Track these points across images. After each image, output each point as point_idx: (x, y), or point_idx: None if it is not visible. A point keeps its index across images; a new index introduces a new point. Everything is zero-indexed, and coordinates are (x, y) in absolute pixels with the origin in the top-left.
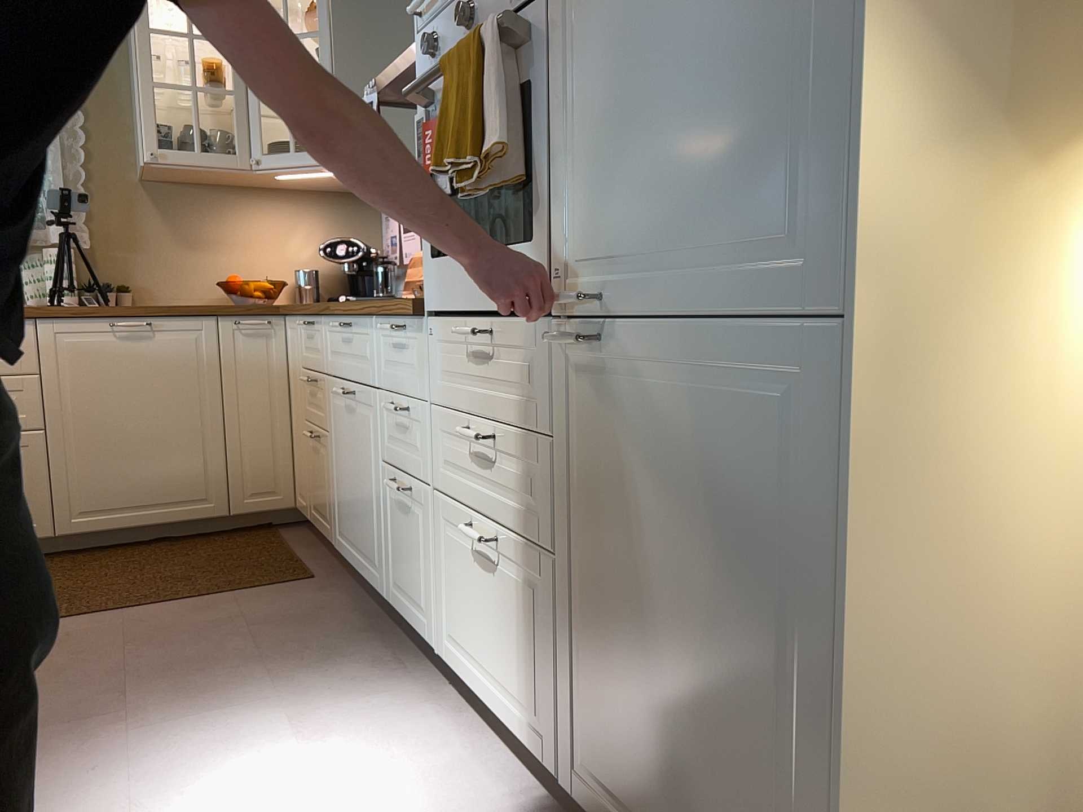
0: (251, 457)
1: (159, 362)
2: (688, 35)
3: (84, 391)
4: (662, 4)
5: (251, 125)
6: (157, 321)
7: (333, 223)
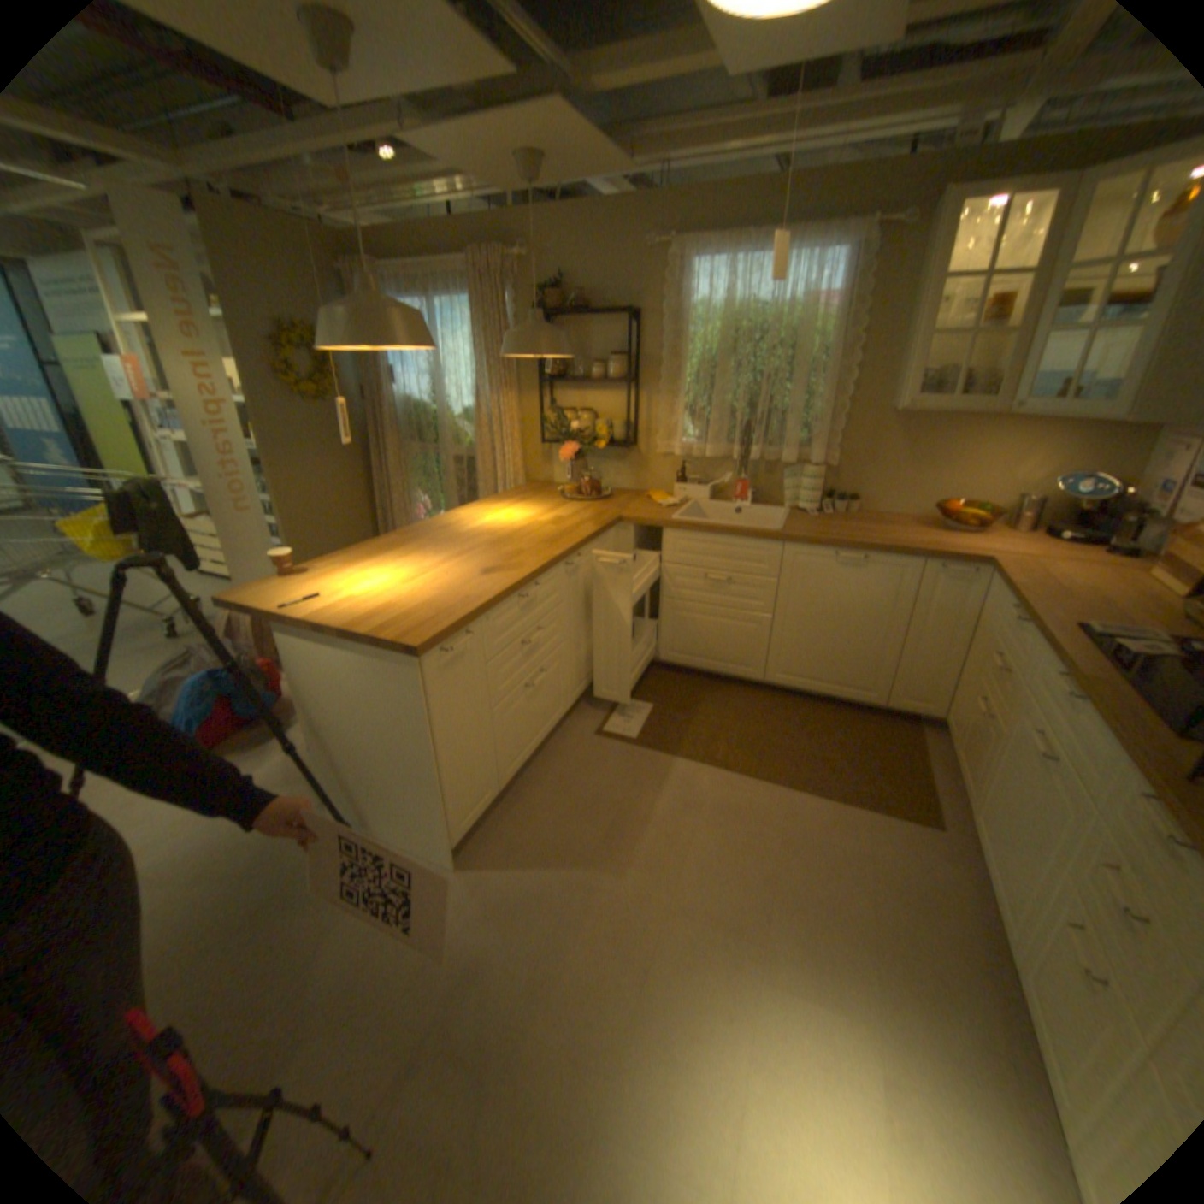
0: (919, 673)
1: (865, 586)
2: None
3: (804, 597)
4: None
5: (1025, 363)
6: (872, 556)
7: (1085, 446)
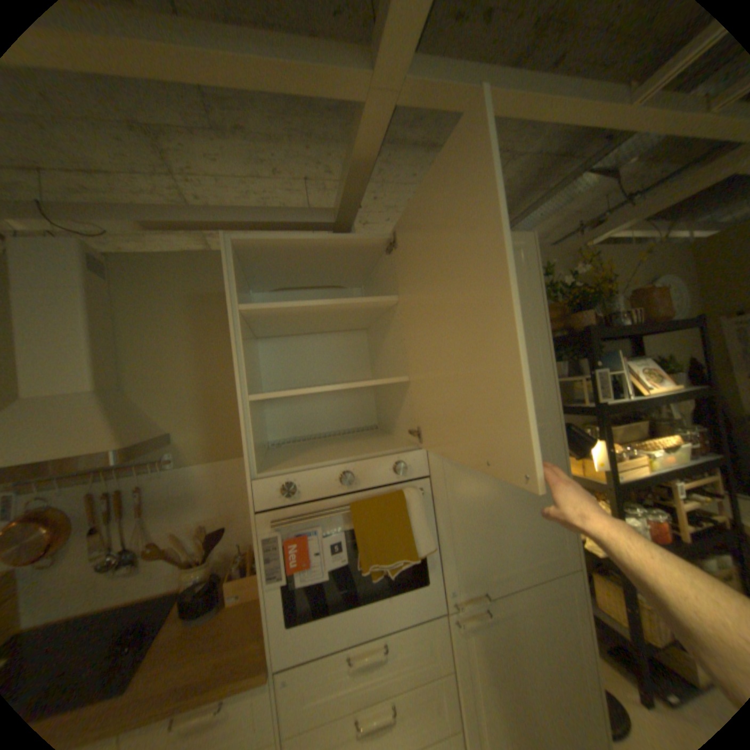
0: None
1: None
2: (514, 502)
3: None
4: (500, 492)
5: None
6: None
7: None
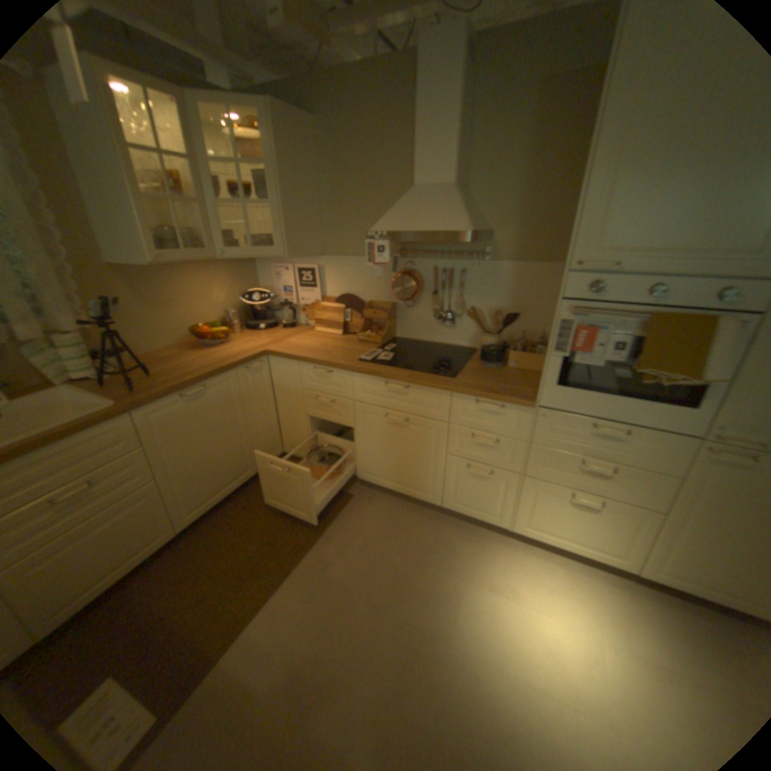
0: (262, 438)
1: (211, 407)
2: None
3: (172, 445)
4: None
5: (207, 225)
6: (205, 384)
7: (232, 276)
